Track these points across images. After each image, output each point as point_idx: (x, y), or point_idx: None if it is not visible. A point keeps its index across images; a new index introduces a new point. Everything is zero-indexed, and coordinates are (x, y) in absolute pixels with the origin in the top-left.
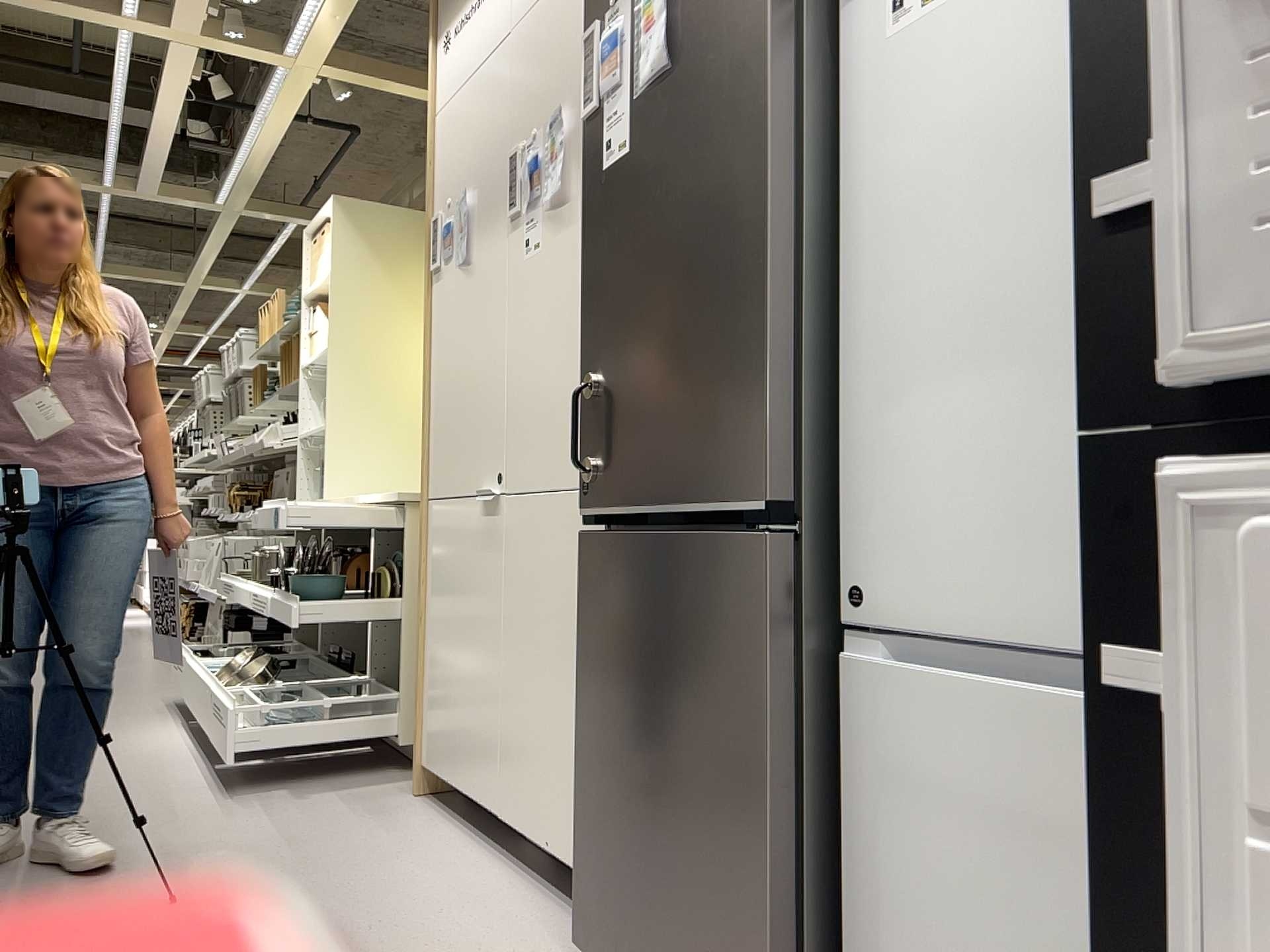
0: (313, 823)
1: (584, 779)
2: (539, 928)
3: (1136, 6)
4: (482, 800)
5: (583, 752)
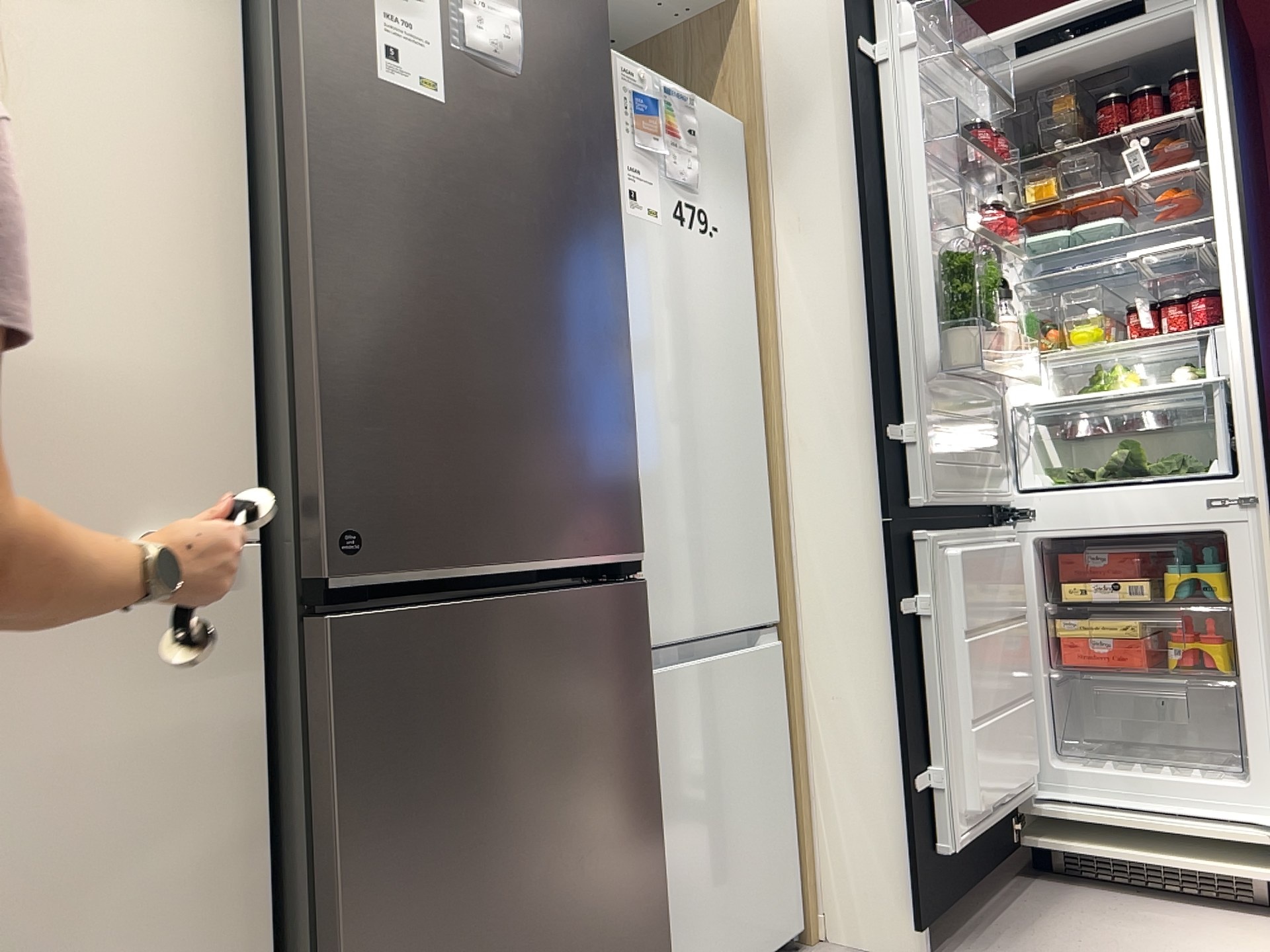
0: None
1: None
2: None
3: (886, 362)
4: None
5: None
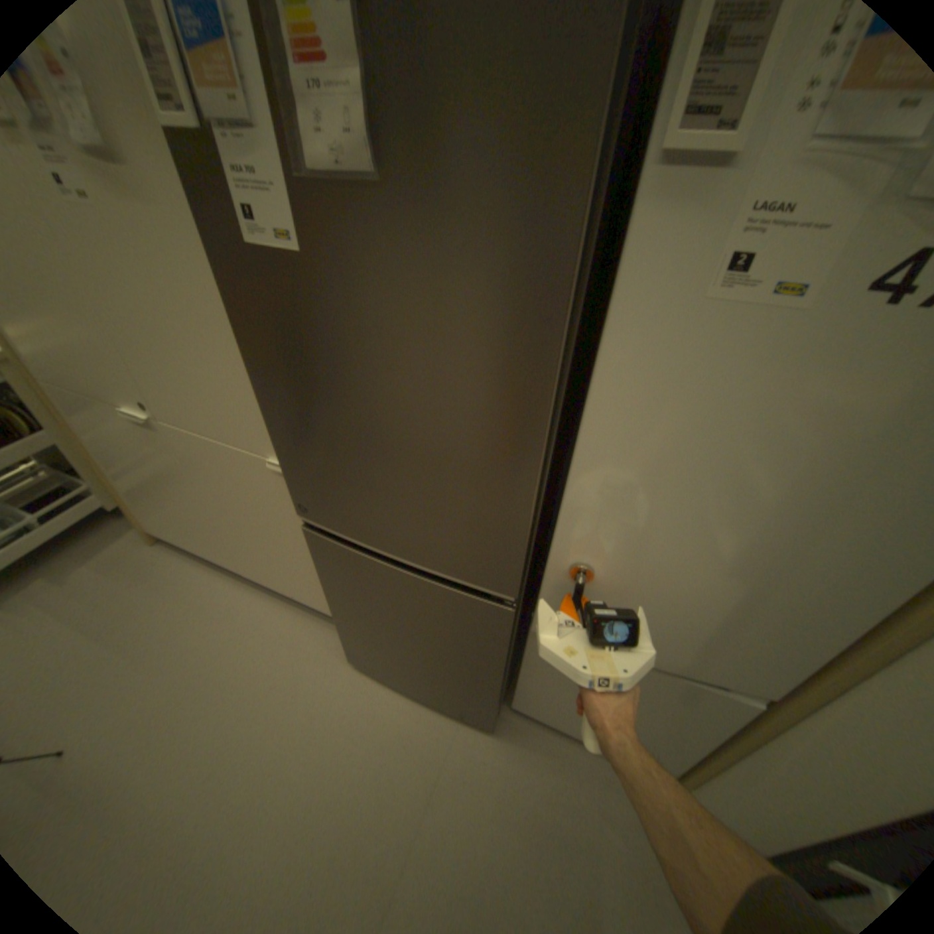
0: (96, 607)
1: (340, 619)
2: (312, 639)
3: None
4: (221, 563)
5: (337, 612)
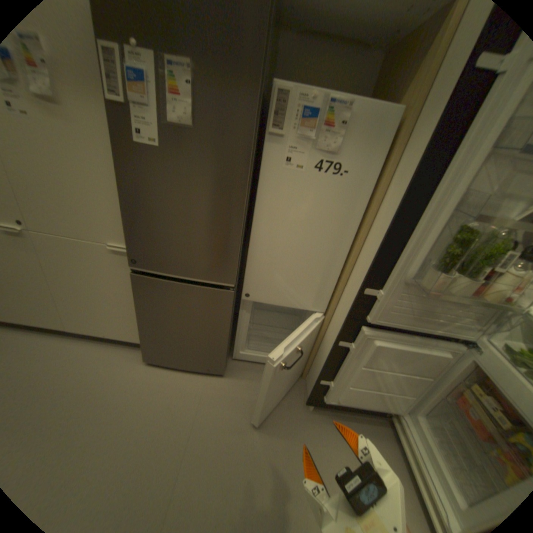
0: None
1: (143, 330)
2: (118, 357)
3: (381, 264)
4: (49, 326)
5: (142, 325)
